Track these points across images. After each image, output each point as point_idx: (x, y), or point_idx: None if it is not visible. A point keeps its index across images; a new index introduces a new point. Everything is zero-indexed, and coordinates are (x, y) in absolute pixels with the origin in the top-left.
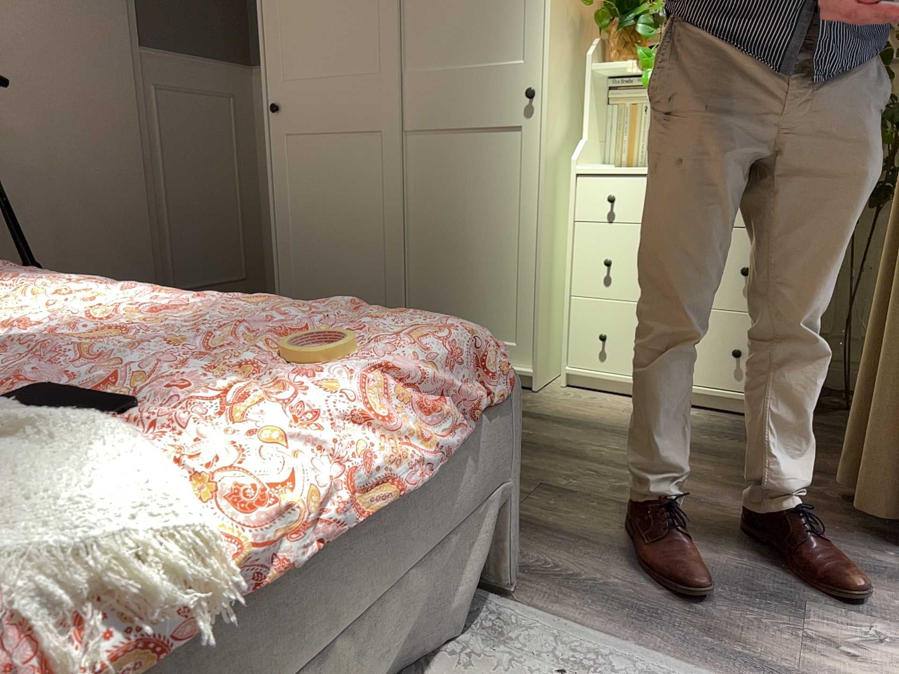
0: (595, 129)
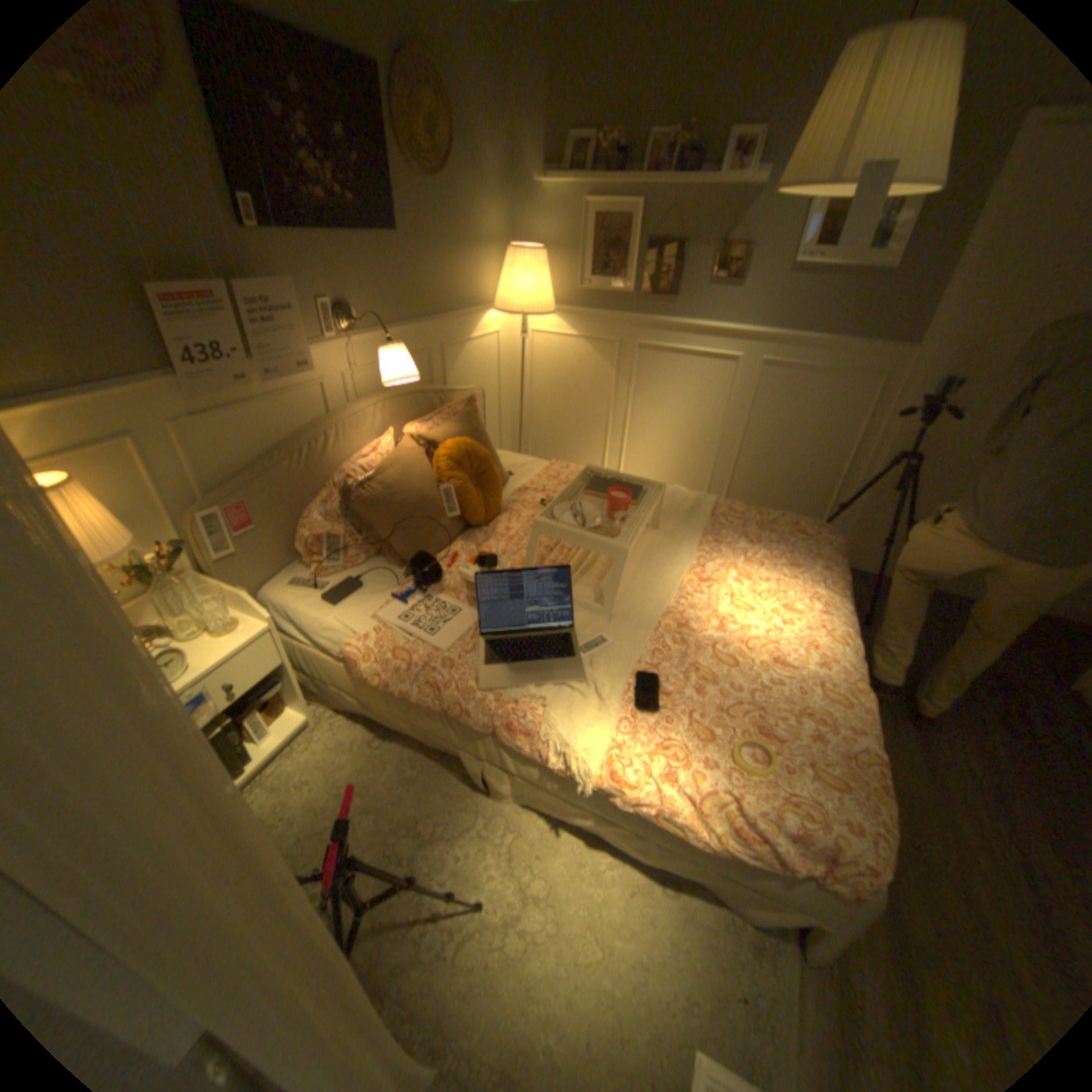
0: None
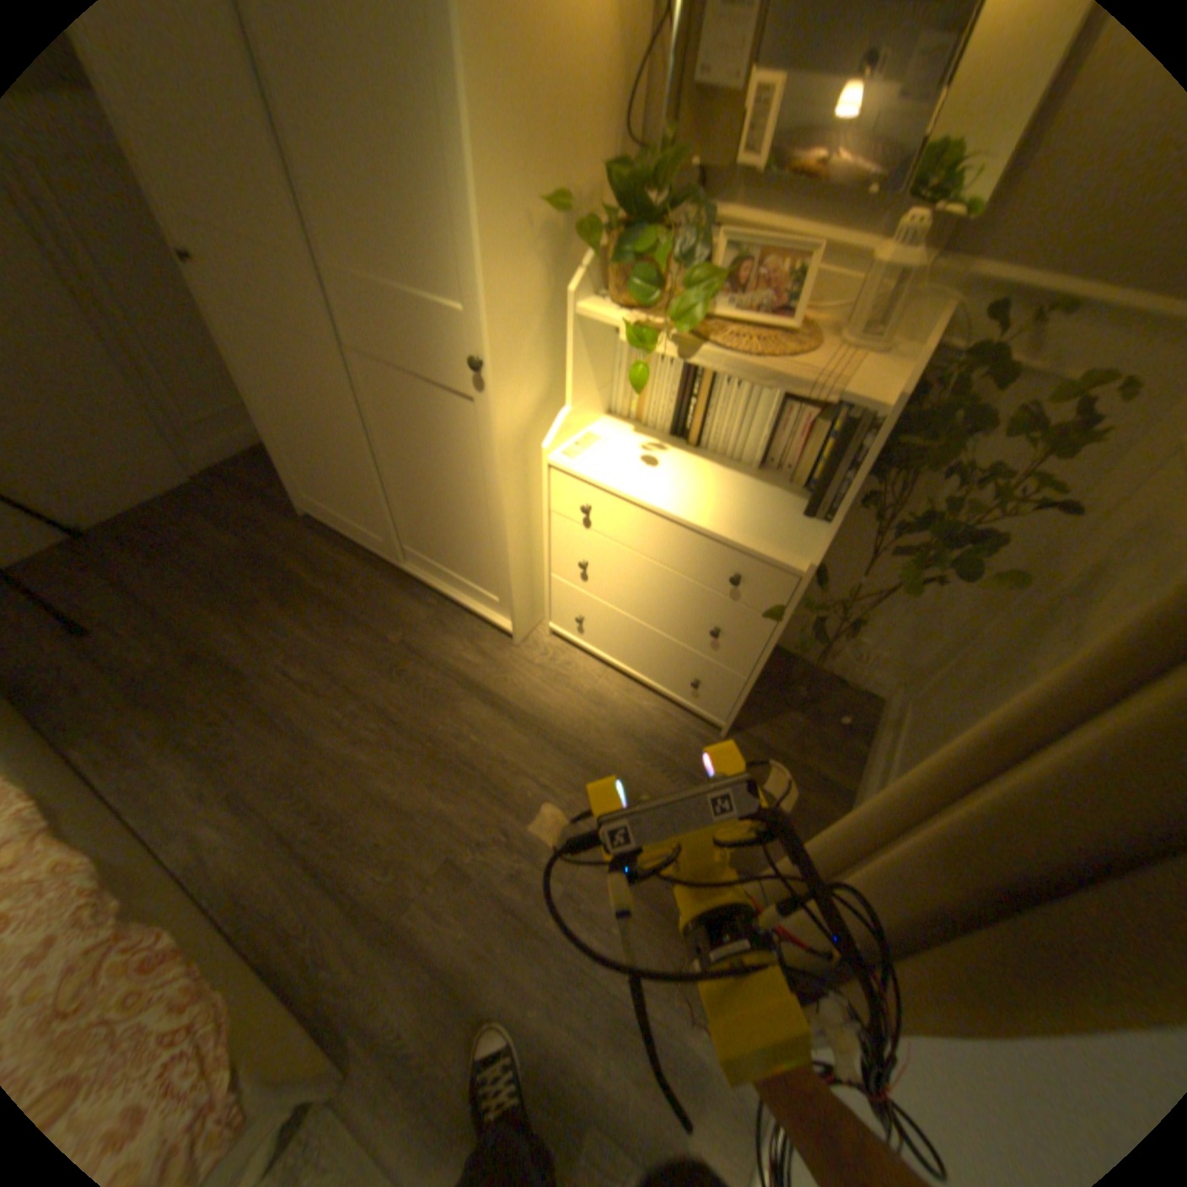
0: (591, 381)
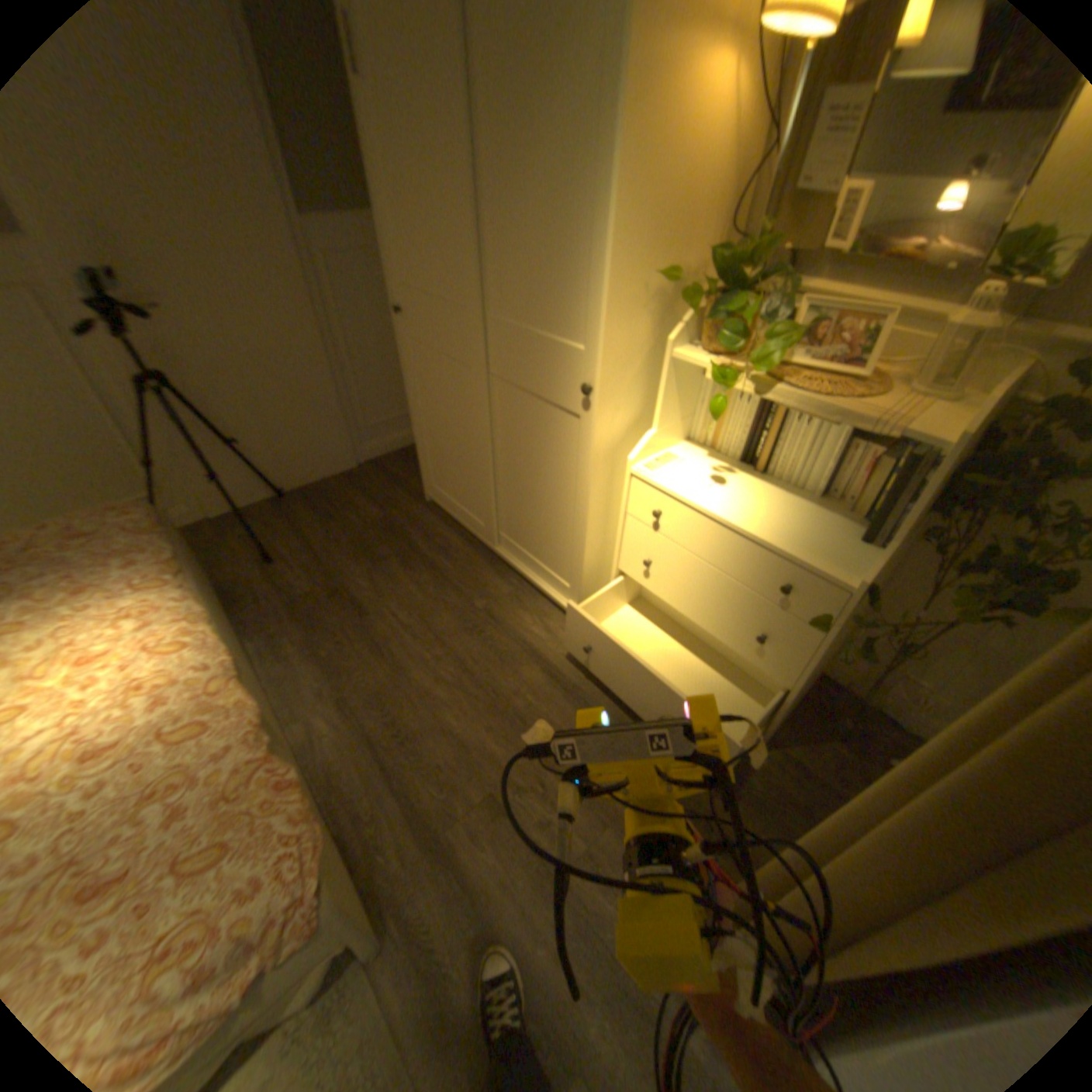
0: (675, 410)
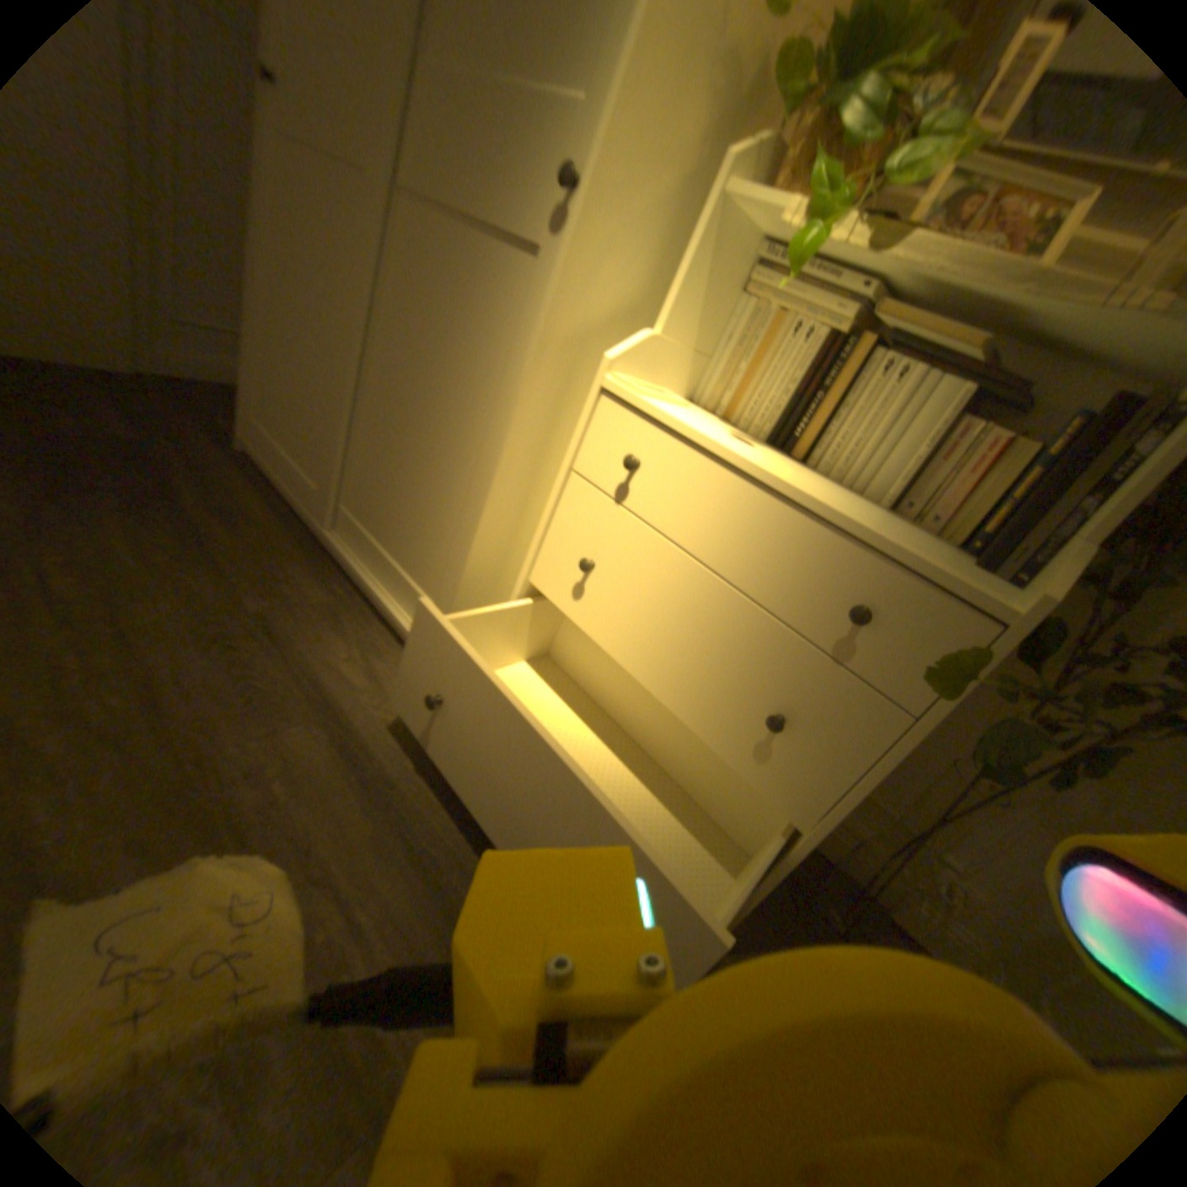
0: (694, 323)
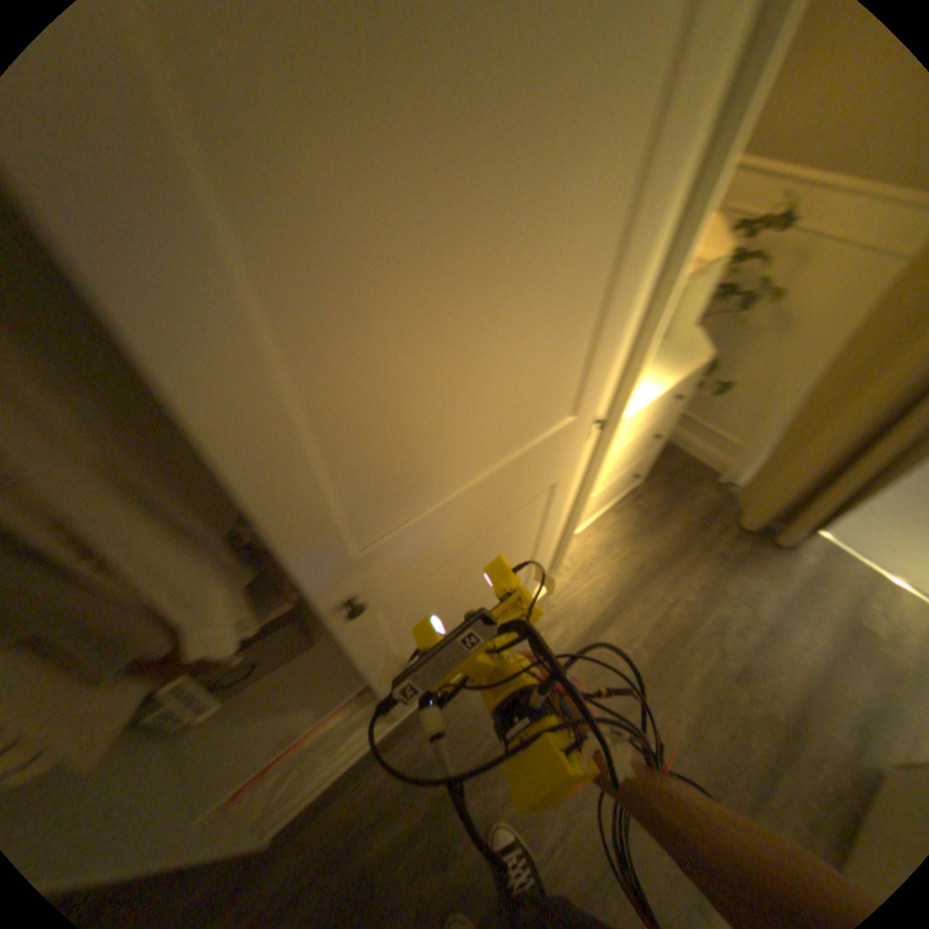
0: None
